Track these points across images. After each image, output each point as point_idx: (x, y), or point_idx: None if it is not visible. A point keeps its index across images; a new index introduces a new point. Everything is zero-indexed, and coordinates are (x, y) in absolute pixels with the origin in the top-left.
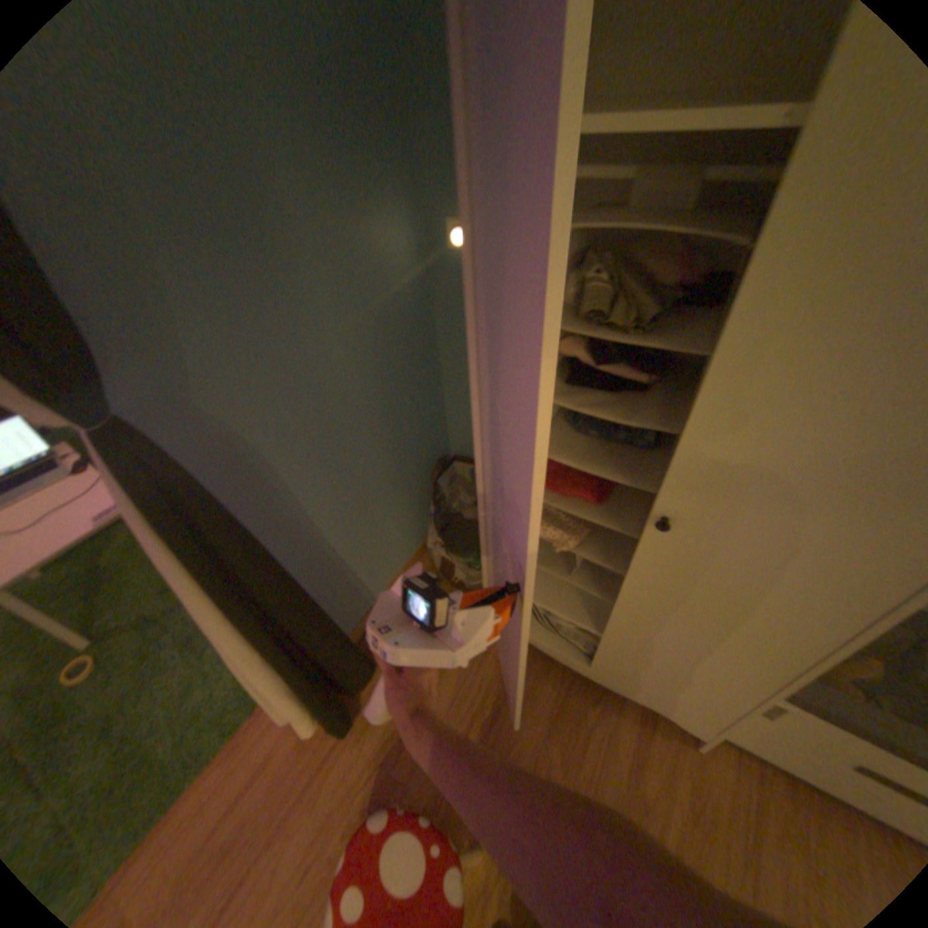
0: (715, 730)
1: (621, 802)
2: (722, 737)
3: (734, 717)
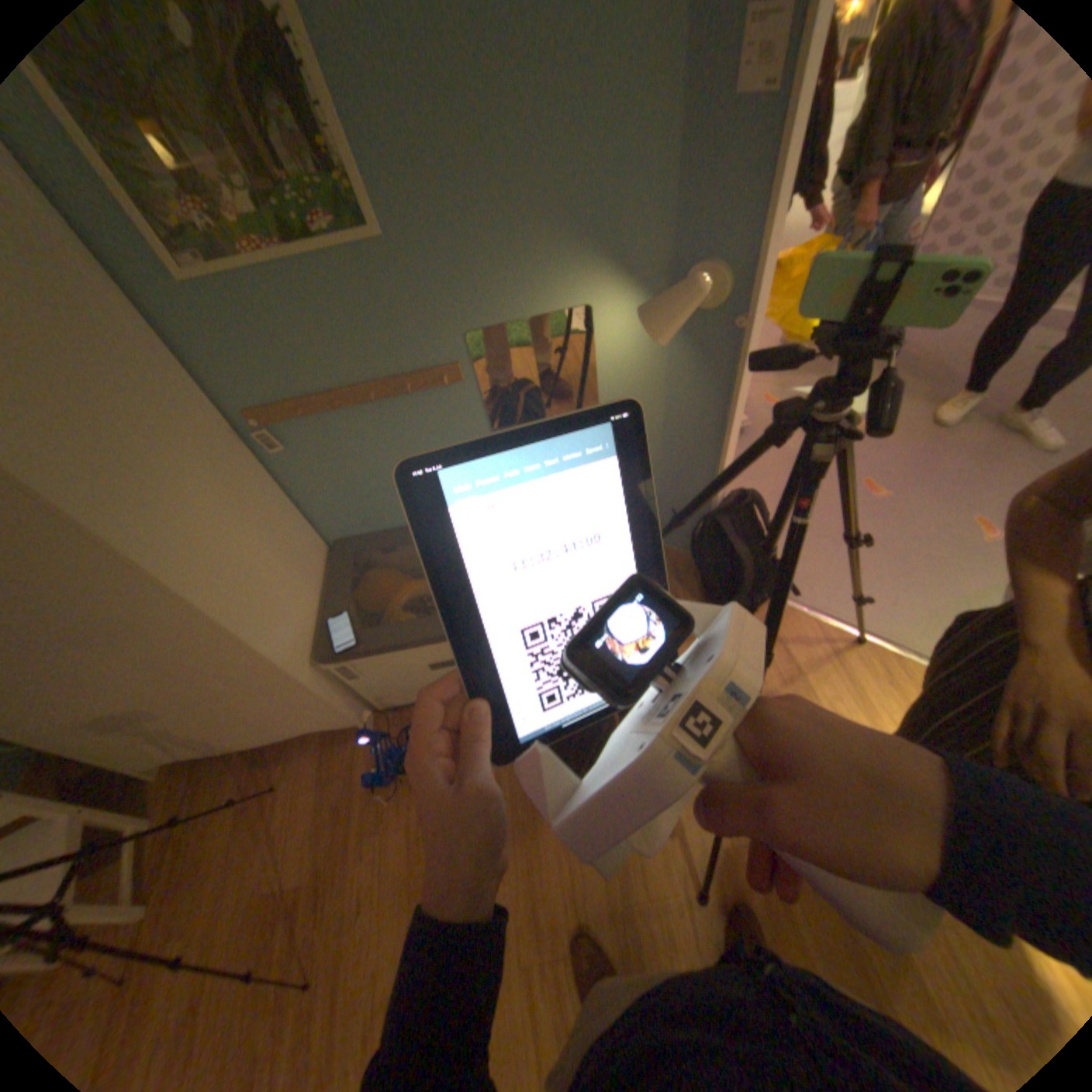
0: (367, 710)
1: (308, 826)
2: (362, 713)
3: (347, 694)
